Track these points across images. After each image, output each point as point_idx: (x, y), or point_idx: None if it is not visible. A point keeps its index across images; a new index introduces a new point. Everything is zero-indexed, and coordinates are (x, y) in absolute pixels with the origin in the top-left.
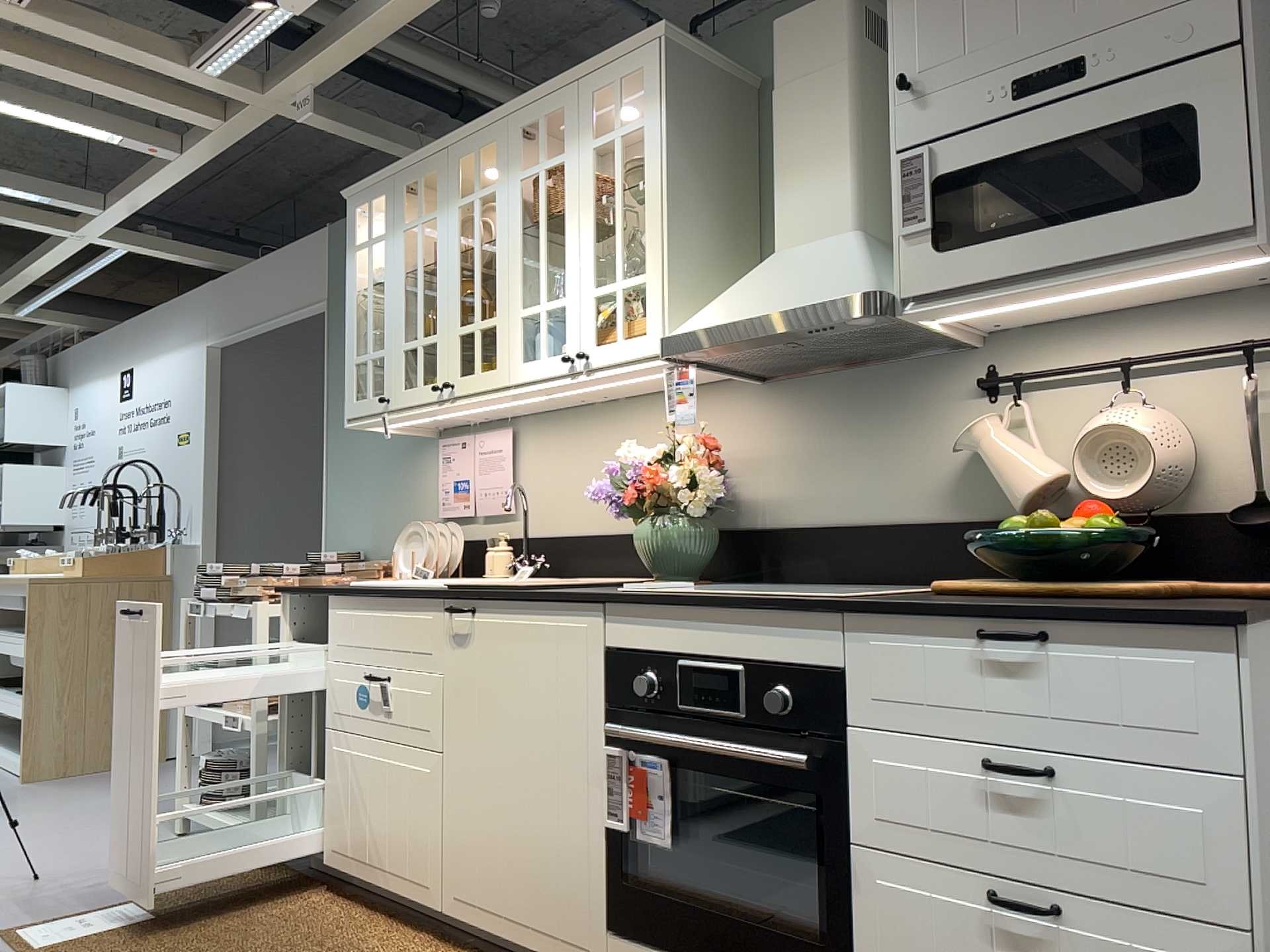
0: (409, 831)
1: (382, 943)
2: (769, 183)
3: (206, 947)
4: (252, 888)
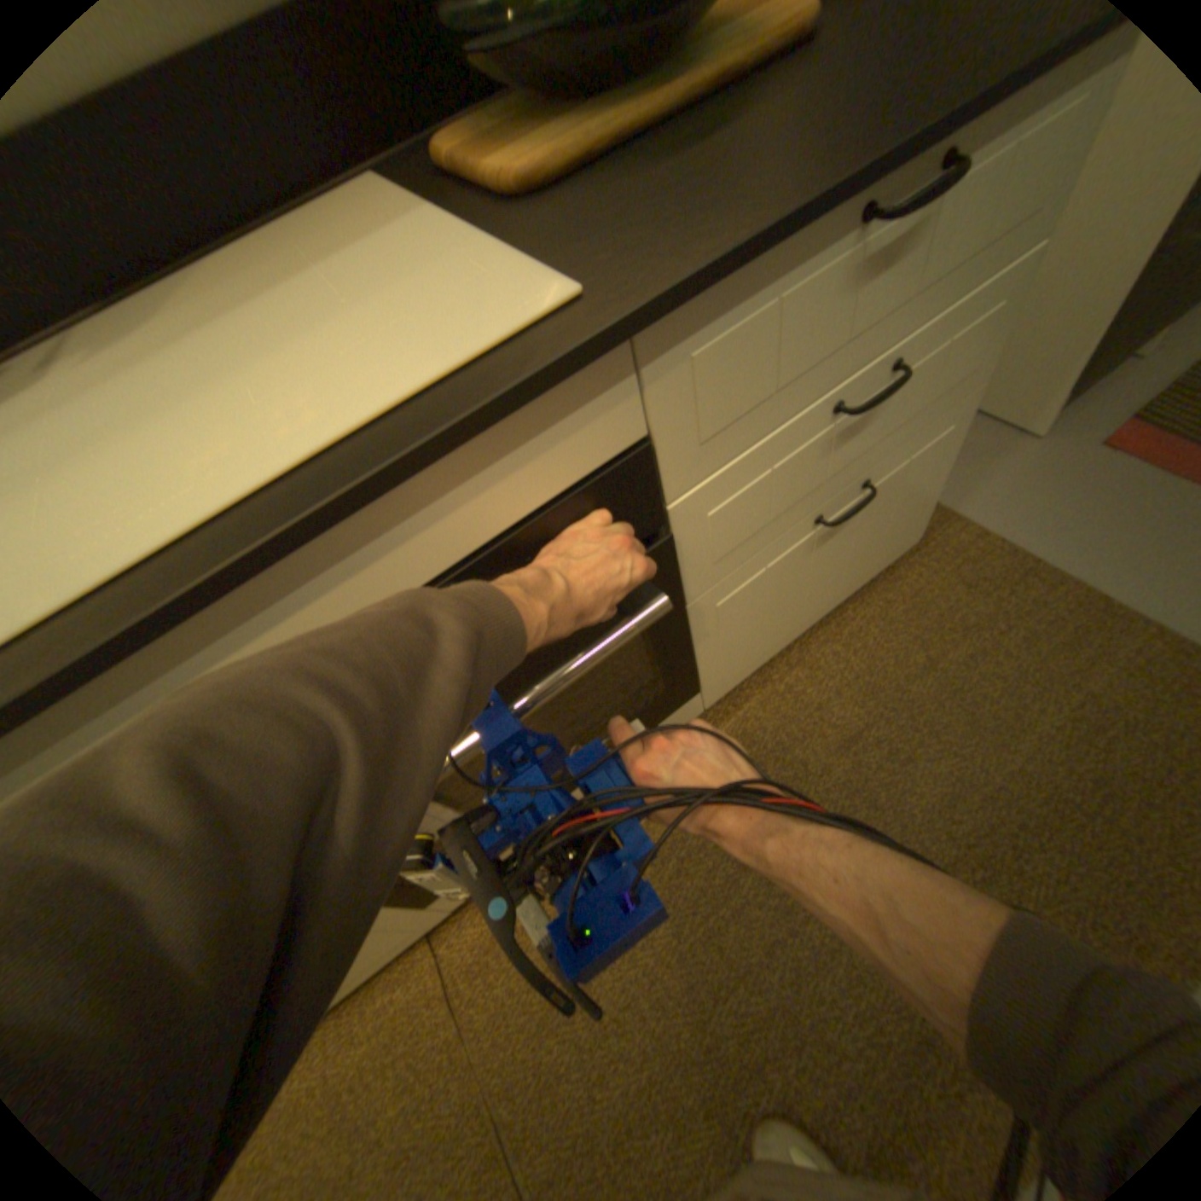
0: None
1: None
2: None
3: None
4: None
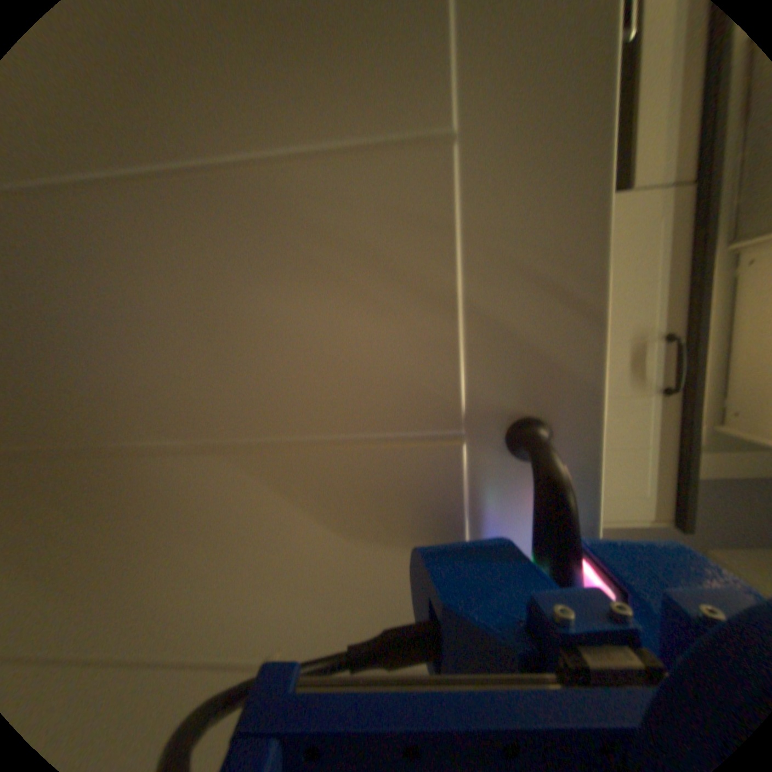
0: None
1: None
2: None
3: None
4: None
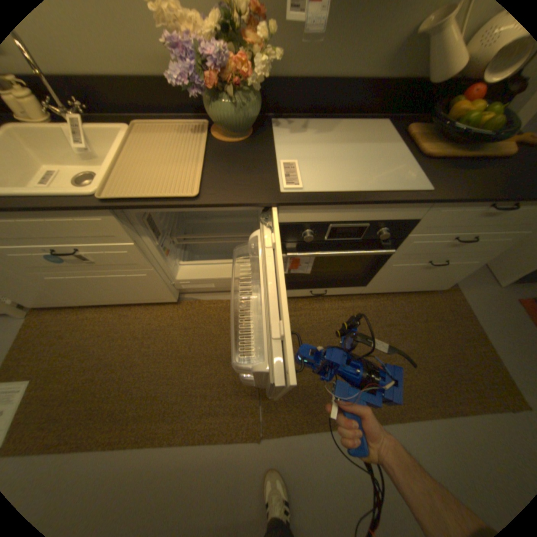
0: (143, 291)
1: (157, 320)
2: None
3: (89, 376)
4: (47, 331)
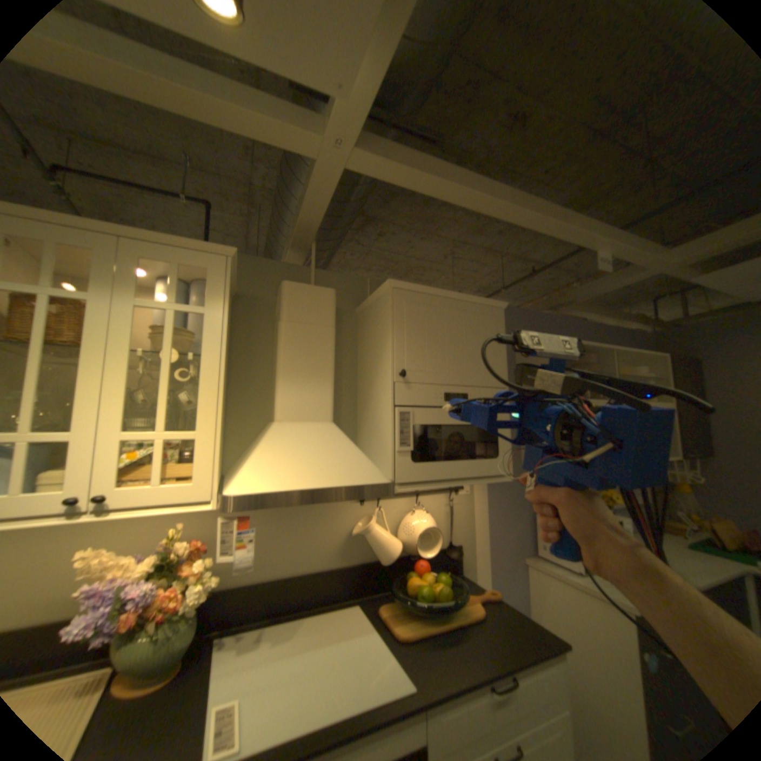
0: None
1: None
2: (238, 358)
3: None
4: None
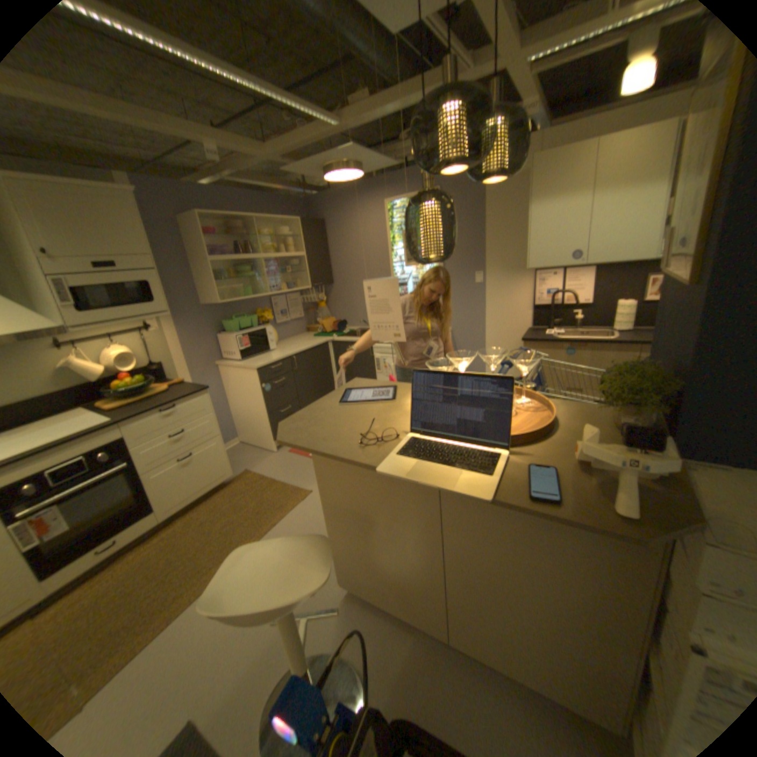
0: None
1: None
2: None
3: None
4: None
